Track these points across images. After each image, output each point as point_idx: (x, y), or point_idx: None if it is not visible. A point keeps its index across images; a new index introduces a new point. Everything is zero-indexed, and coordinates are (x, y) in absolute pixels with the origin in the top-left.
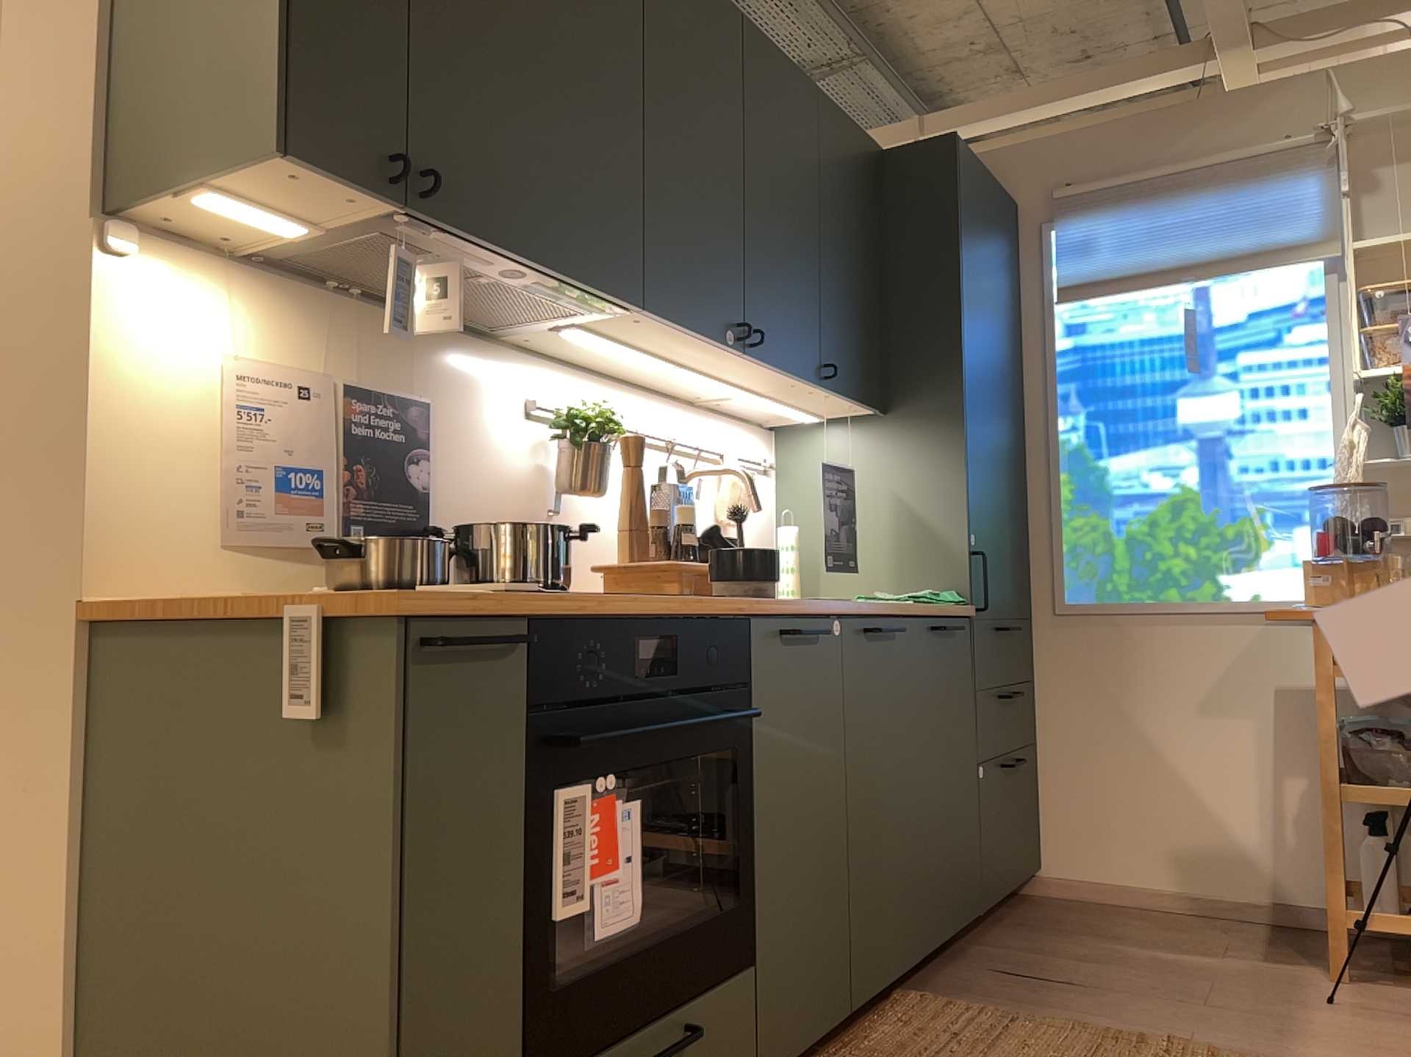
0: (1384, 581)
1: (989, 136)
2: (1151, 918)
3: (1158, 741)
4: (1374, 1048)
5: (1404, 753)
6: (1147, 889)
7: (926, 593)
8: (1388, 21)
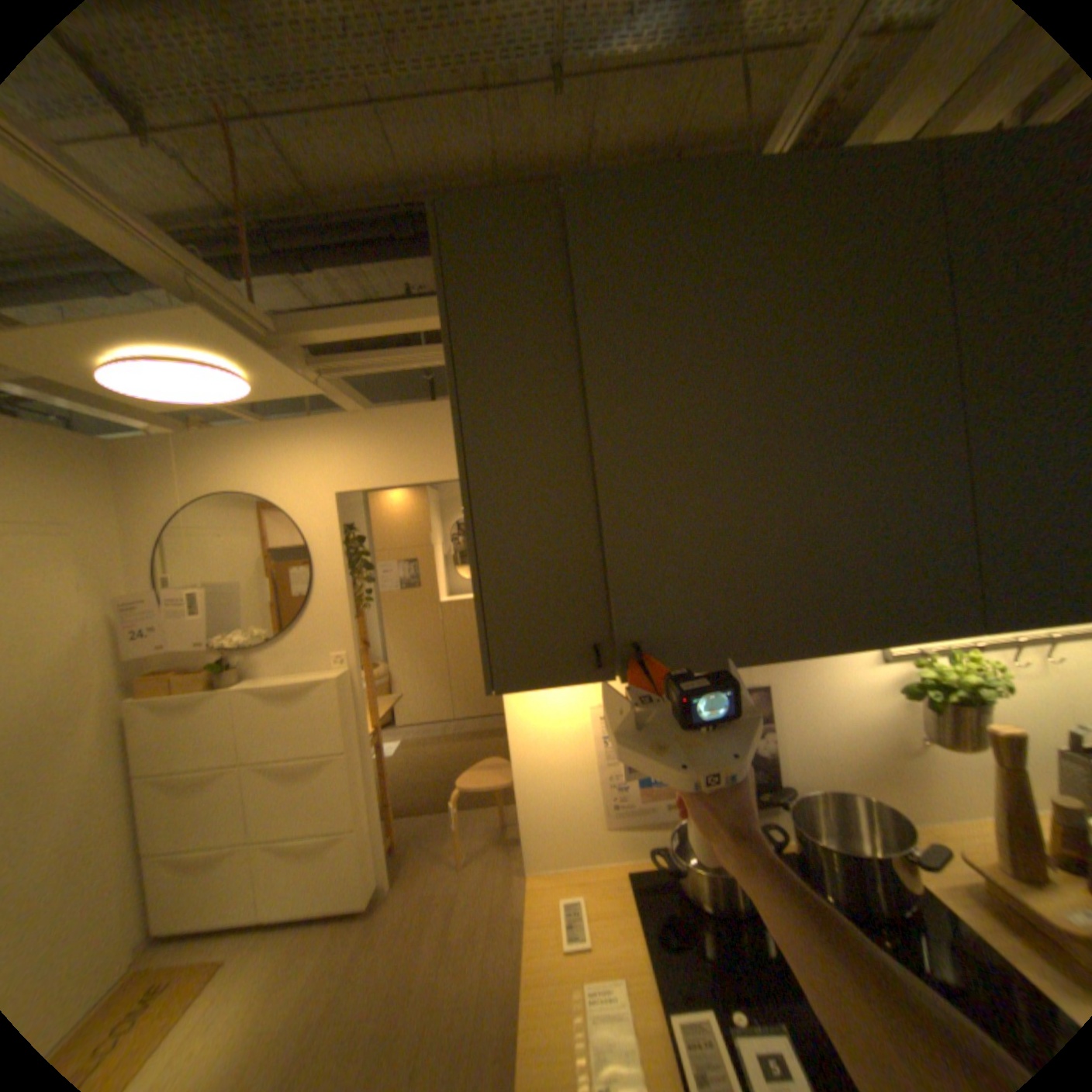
0: None
1: None
2: None
3: None
4: None
5: None
6: None
7: None
8: None
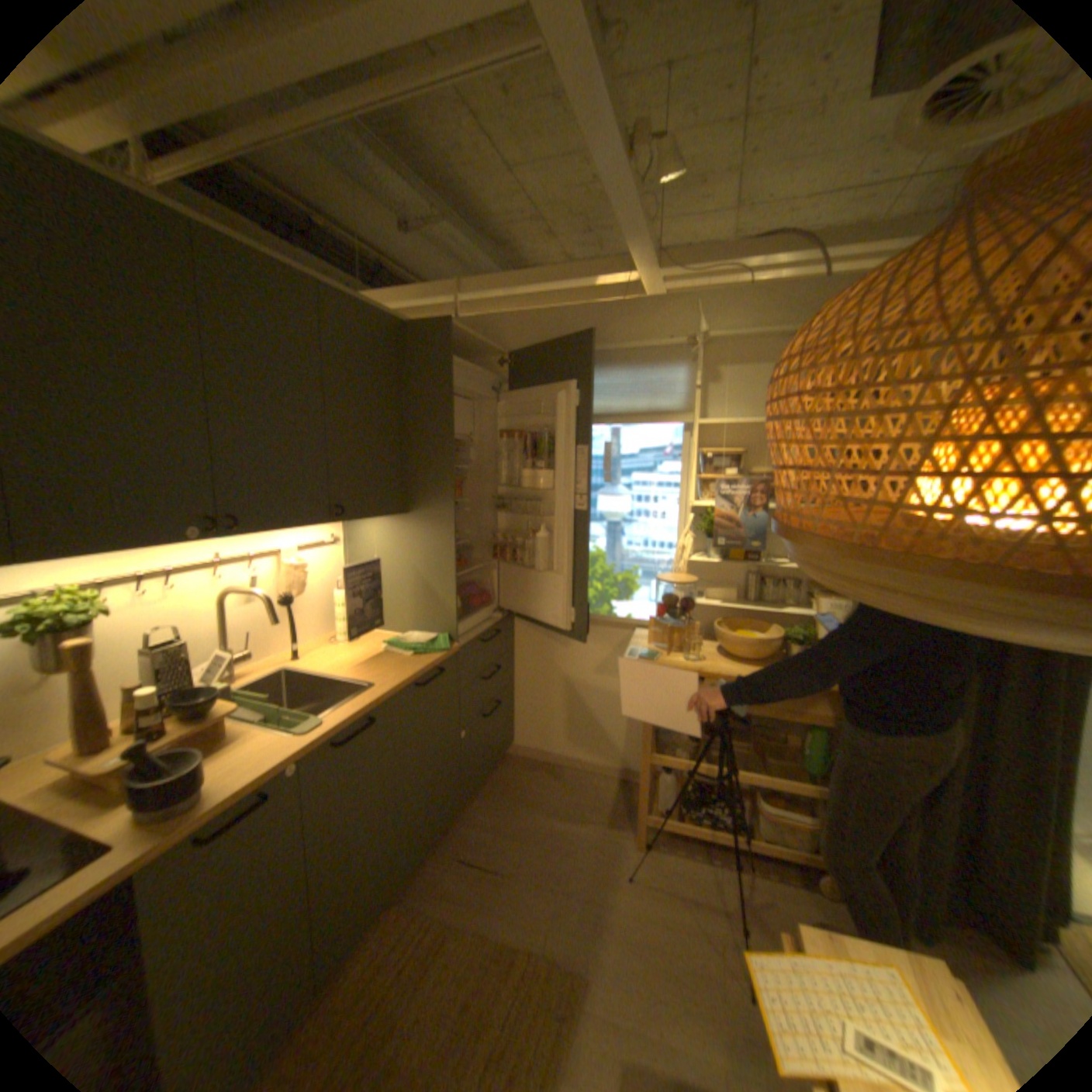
0: (690, 640)
1: (504, 298)
2: (562, 780)
3: (574, 686)
4: (640, 945)
5: (686, 738)
6: (563, 759)
7: (425, 642)
8: (743, 262)
